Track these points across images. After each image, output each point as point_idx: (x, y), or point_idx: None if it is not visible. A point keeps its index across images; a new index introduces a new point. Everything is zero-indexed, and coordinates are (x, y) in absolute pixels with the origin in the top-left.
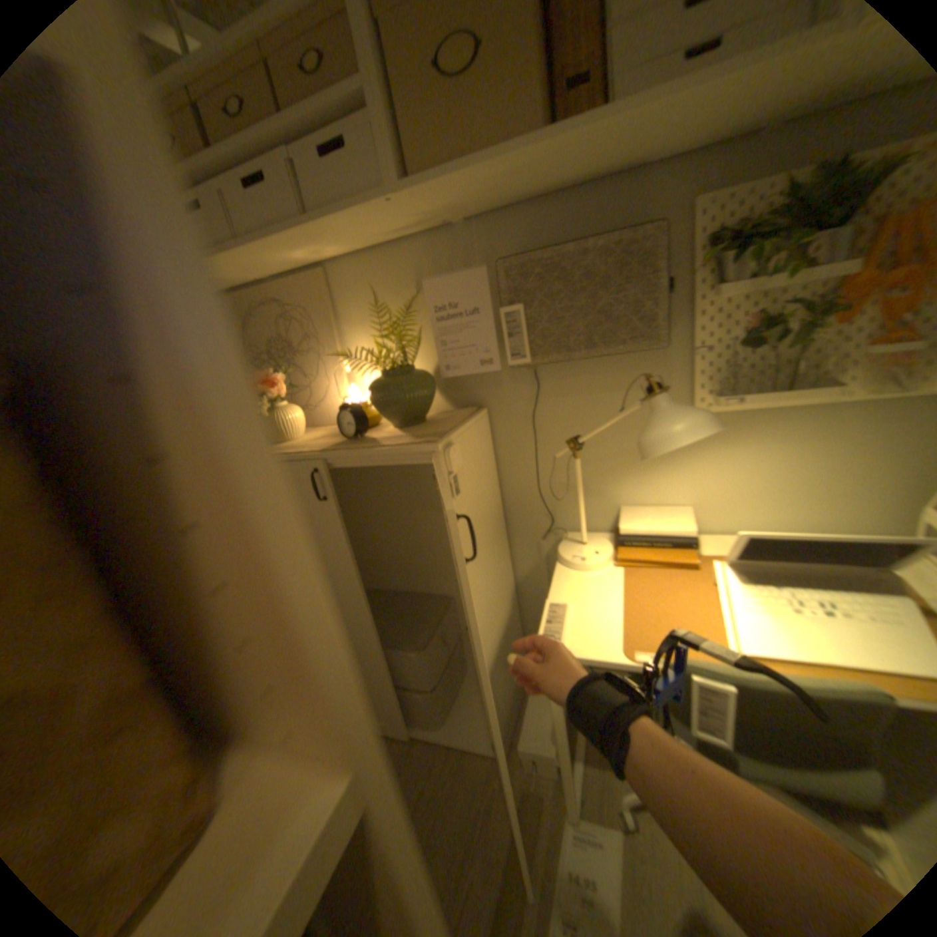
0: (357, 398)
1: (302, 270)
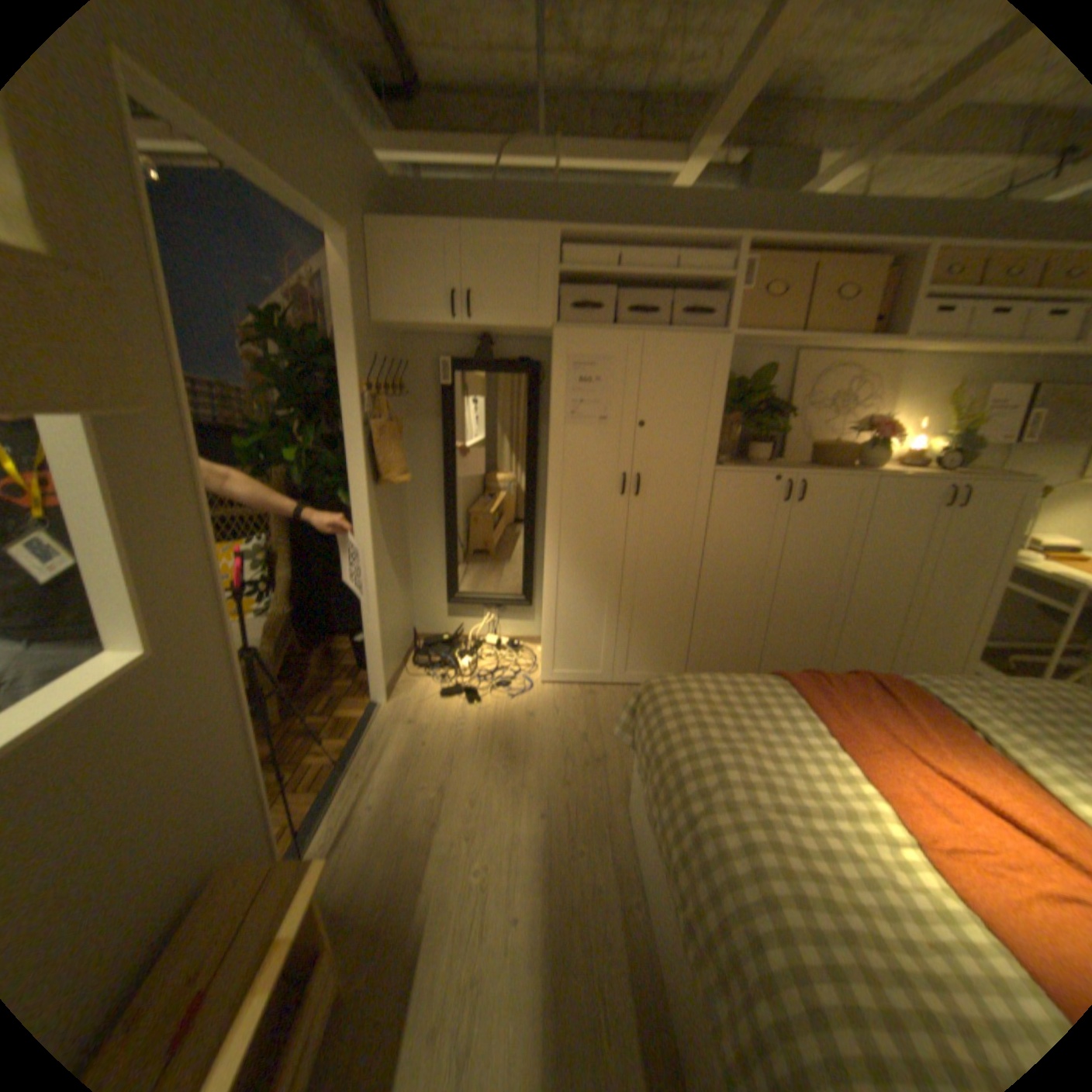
0: (924, 448)
1: (890, 354)
